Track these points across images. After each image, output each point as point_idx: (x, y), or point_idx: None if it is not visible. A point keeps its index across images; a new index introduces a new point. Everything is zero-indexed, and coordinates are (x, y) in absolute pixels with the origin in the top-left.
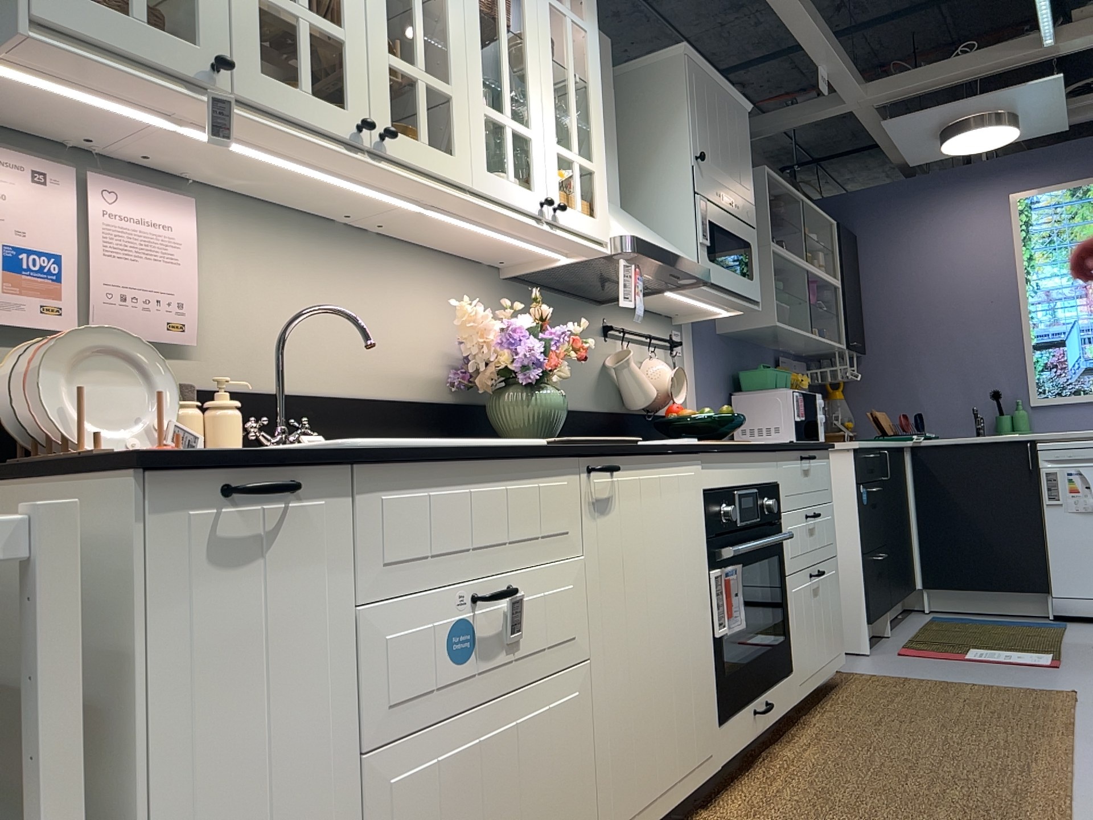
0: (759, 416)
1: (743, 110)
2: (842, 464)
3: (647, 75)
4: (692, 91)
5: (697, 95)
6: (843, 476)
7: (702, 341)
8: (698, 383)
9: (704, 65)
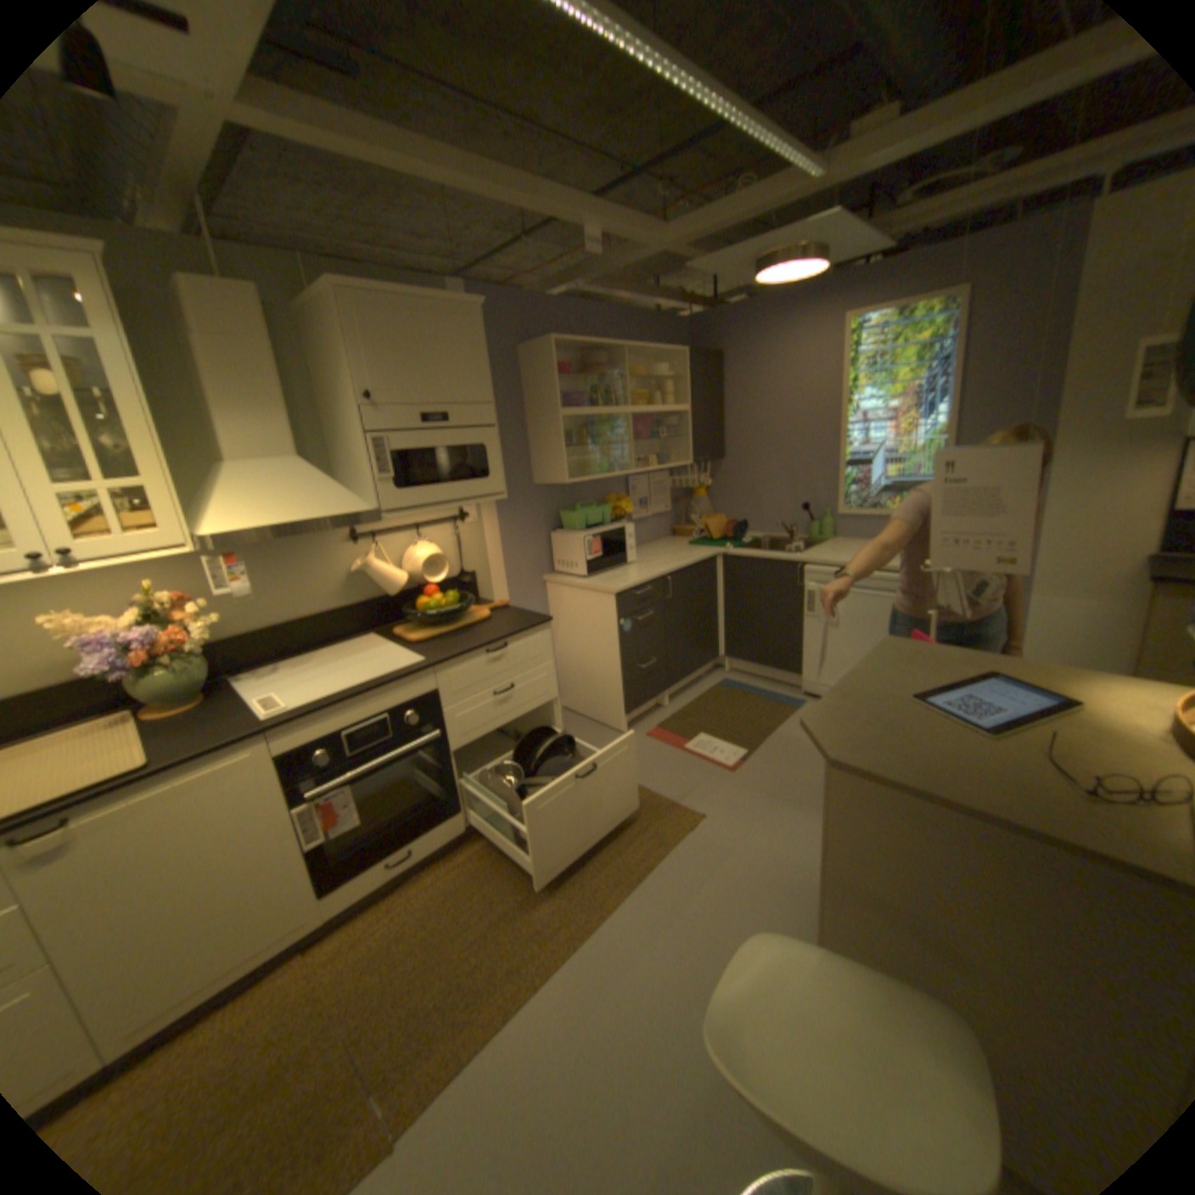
0: (567, 551)
1: (464, 308)
2: (608, 603)
3: (319, 304)
4: (349, 325)
5: (360, 325)
6: (609, 612)
7: (506, 499)
8: (500, 536)
9: (371, 285)
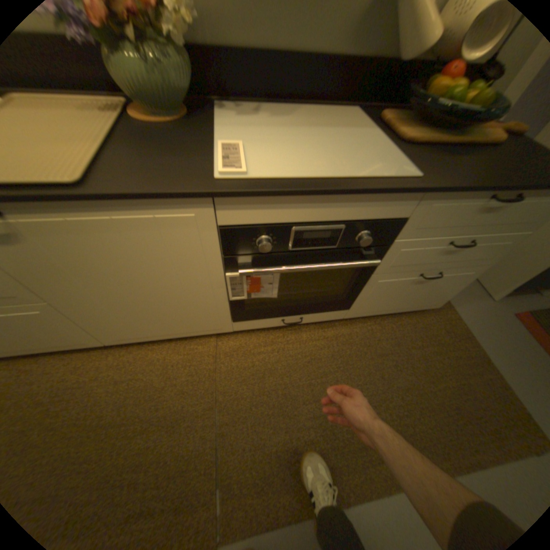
0: None
1: None
2: None
3: None
4: None
5: None
6: None
7: None
8: None
9: None
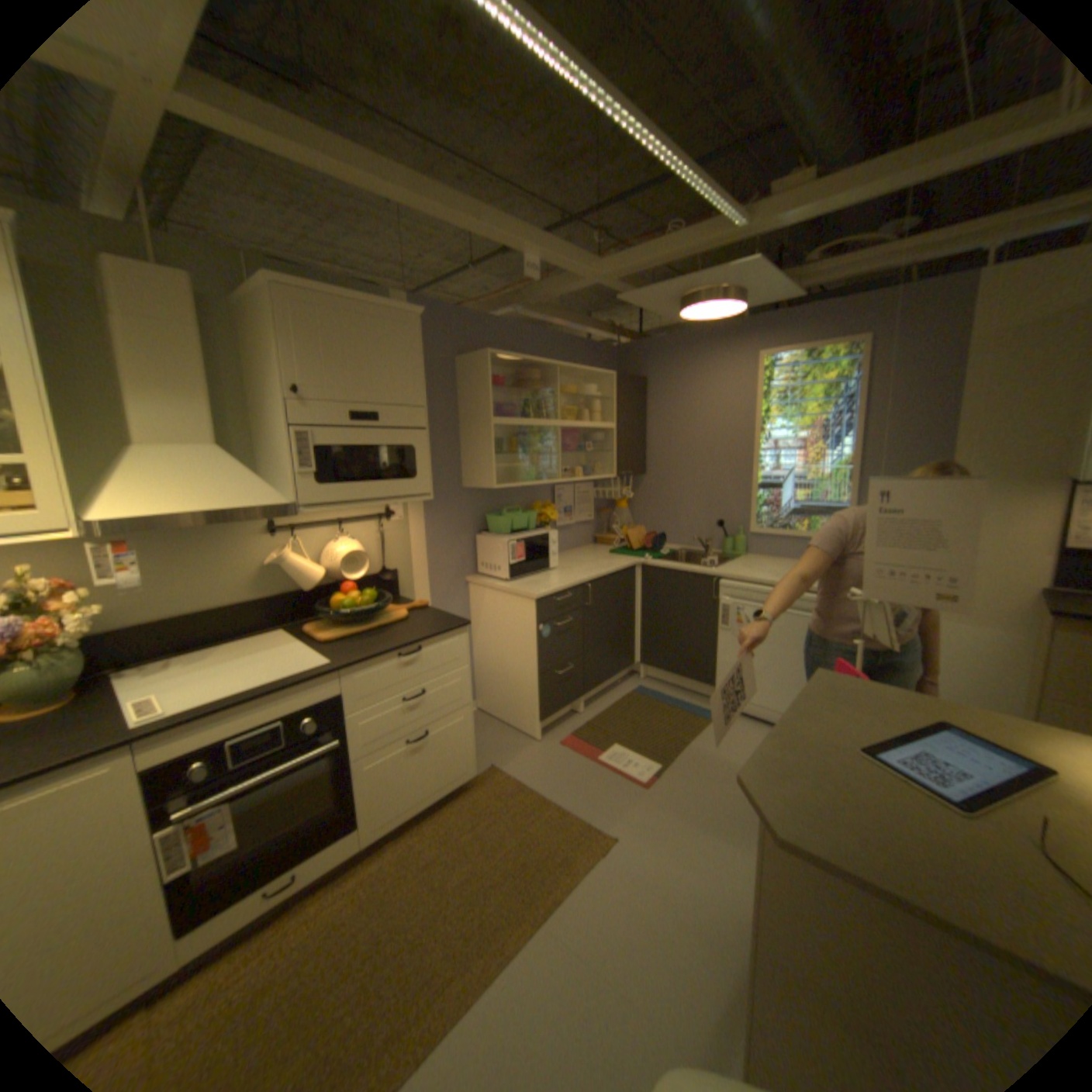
0: (491, 554)
1: (403, 316)
2: (529, 608)
3: (256, 298)
4: (283, 320)
5: (294, 321)
6: (529, 616)
7: (434, 500)
8: (426, 536)
9: (310, 284)
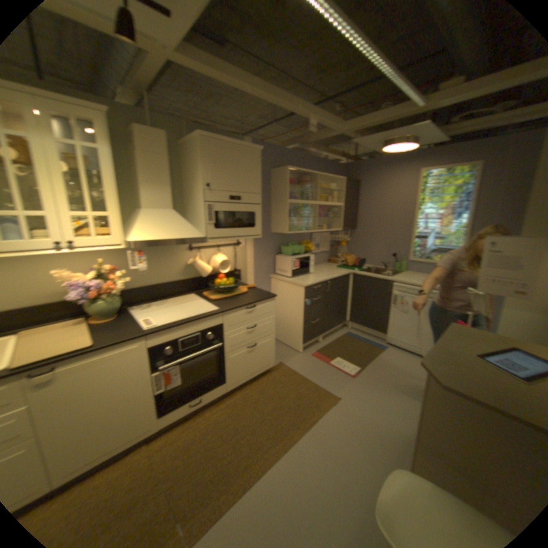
0: (282, 264)
1: (252, 150)
2: (300, 291)
3: (190, 142)
4: (203, 153)
5: (207, 154)
6: (300, 295)
7: (257, 238)
8: (252, 255)
9: (215, 136)
